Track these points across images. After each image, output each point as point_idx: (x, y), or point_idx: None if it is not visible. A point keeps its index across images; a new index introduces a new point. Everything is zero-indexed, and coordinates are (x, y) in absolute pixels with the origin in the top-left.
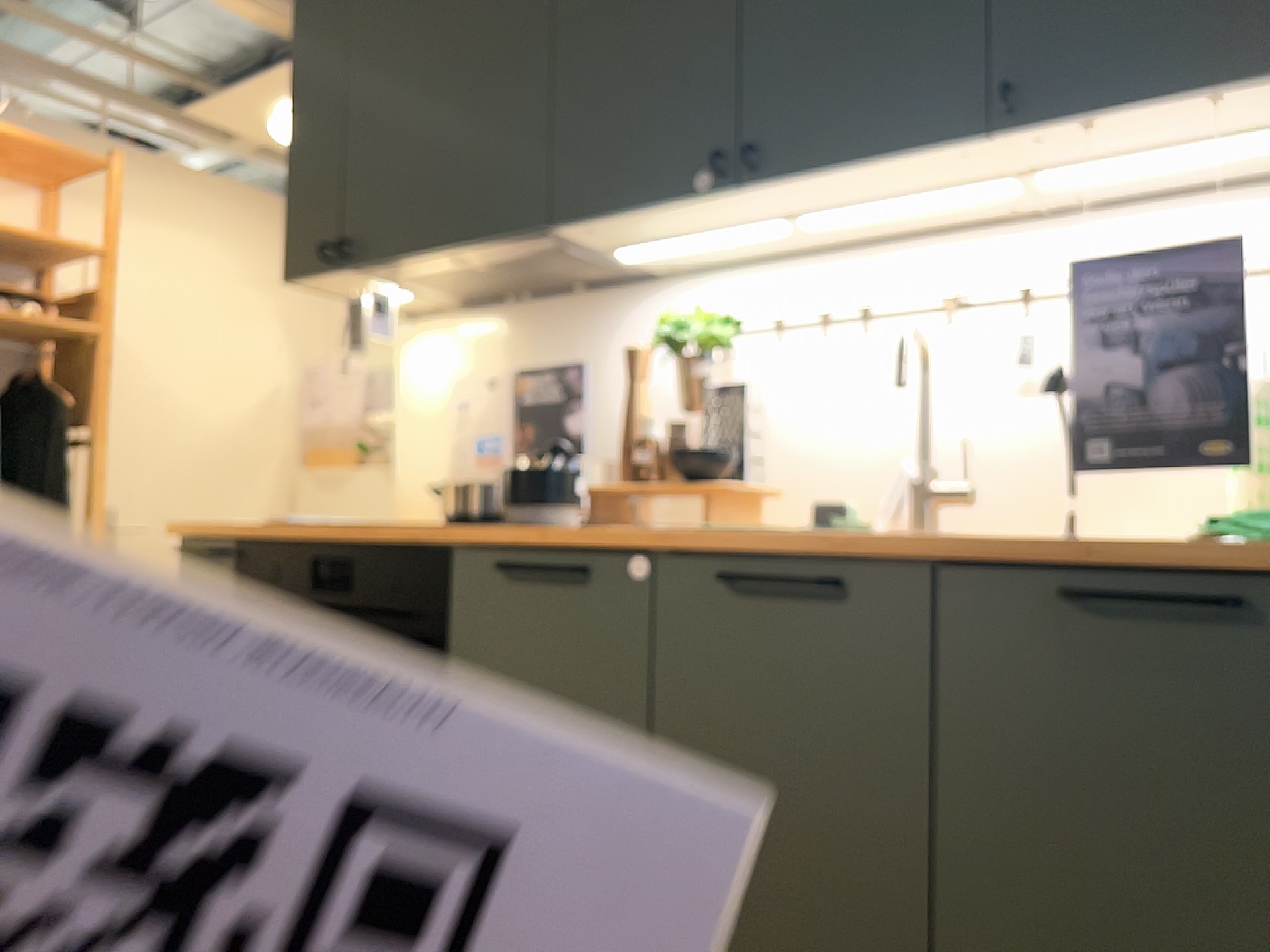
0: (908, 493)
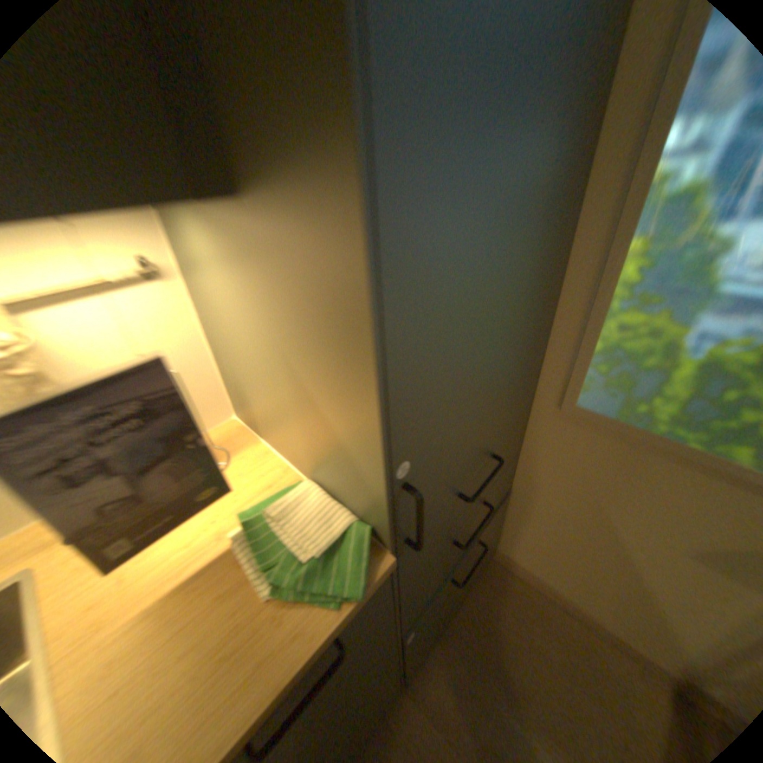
0: None
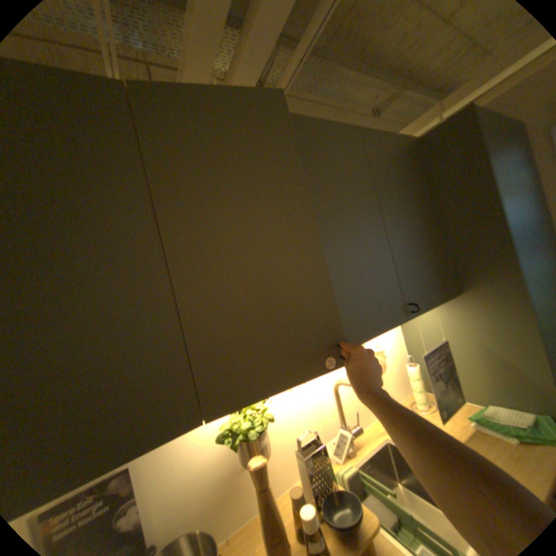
0: (348, 443)
